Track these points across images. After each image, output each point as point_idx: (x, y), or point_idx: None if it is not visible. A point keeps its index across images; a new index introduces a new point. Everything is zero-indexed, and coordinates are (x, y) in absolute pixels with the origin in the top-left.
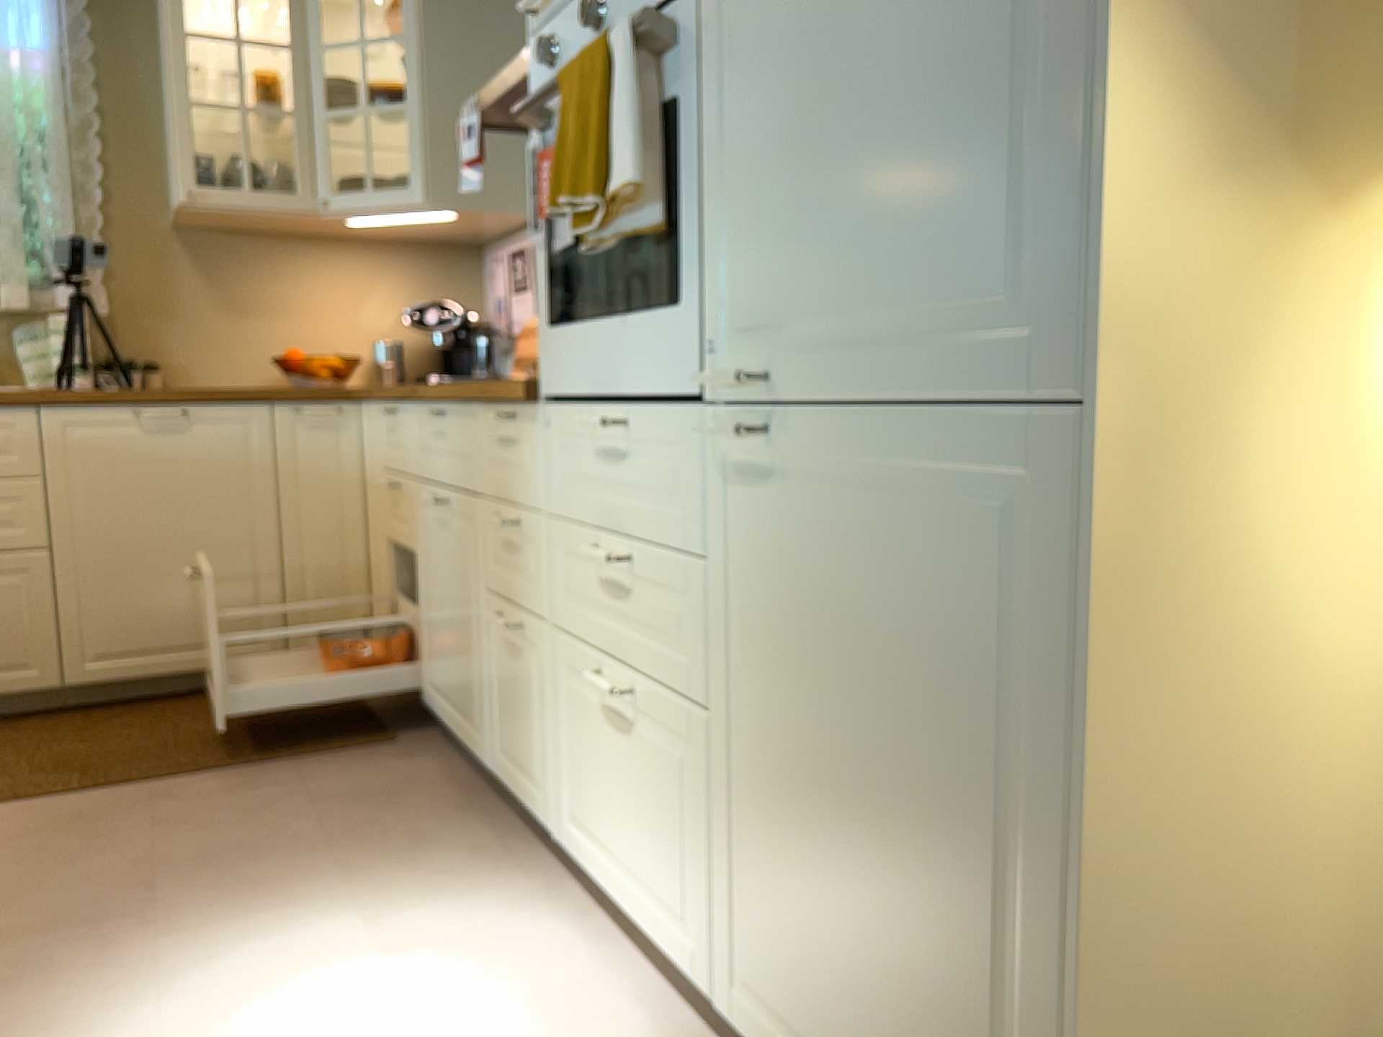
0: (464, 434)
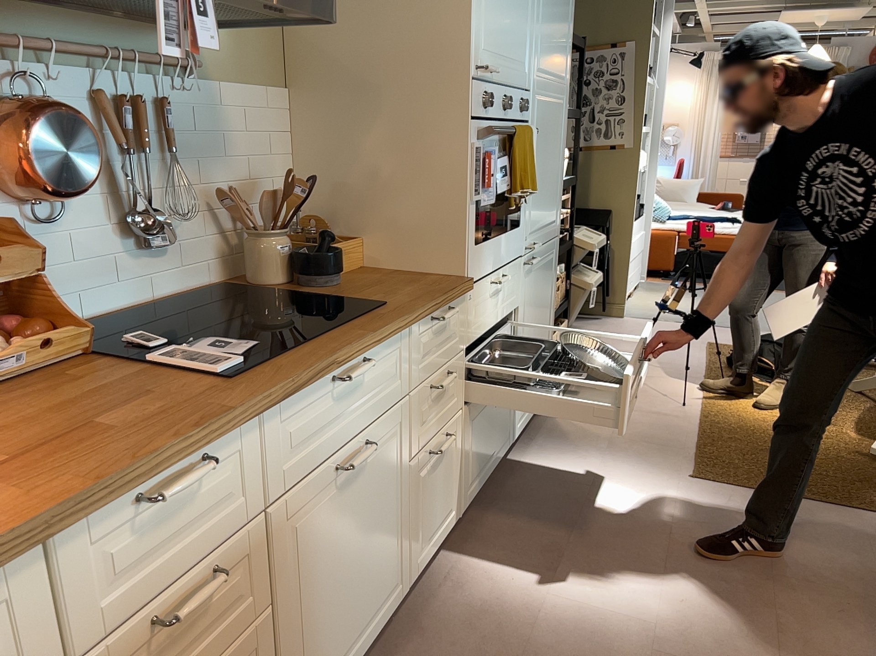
0: (390, 360)
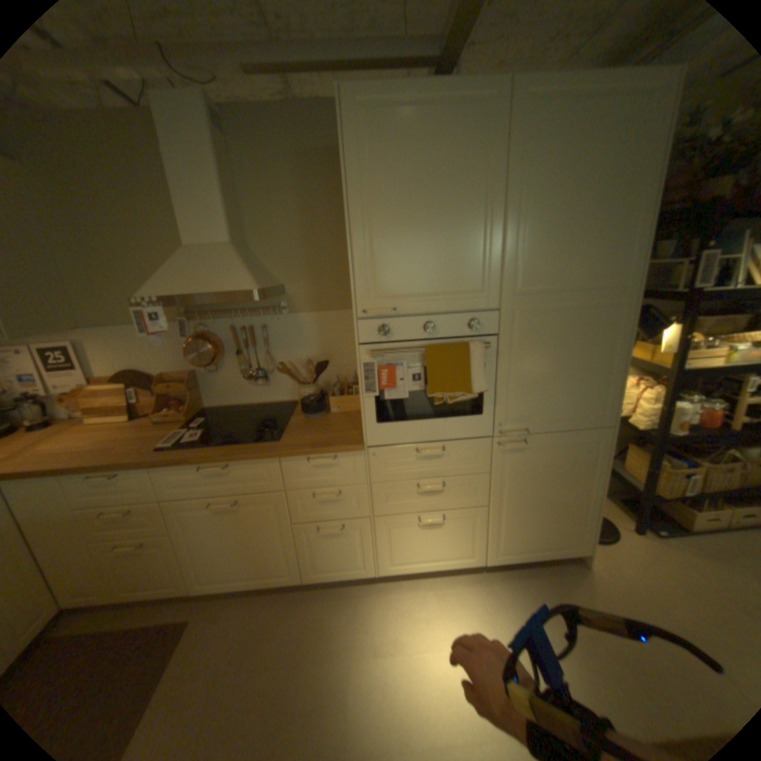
0: (259, 470)
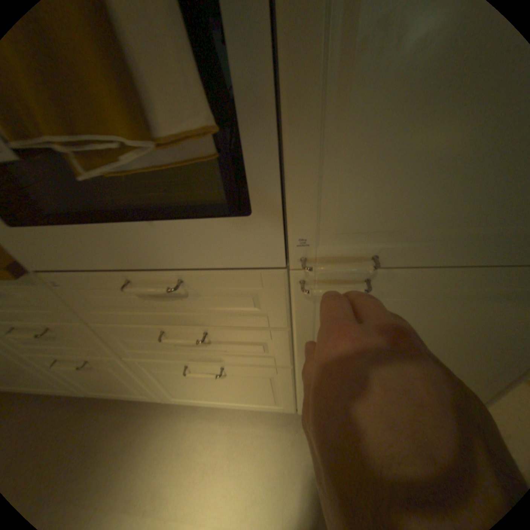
0: None
